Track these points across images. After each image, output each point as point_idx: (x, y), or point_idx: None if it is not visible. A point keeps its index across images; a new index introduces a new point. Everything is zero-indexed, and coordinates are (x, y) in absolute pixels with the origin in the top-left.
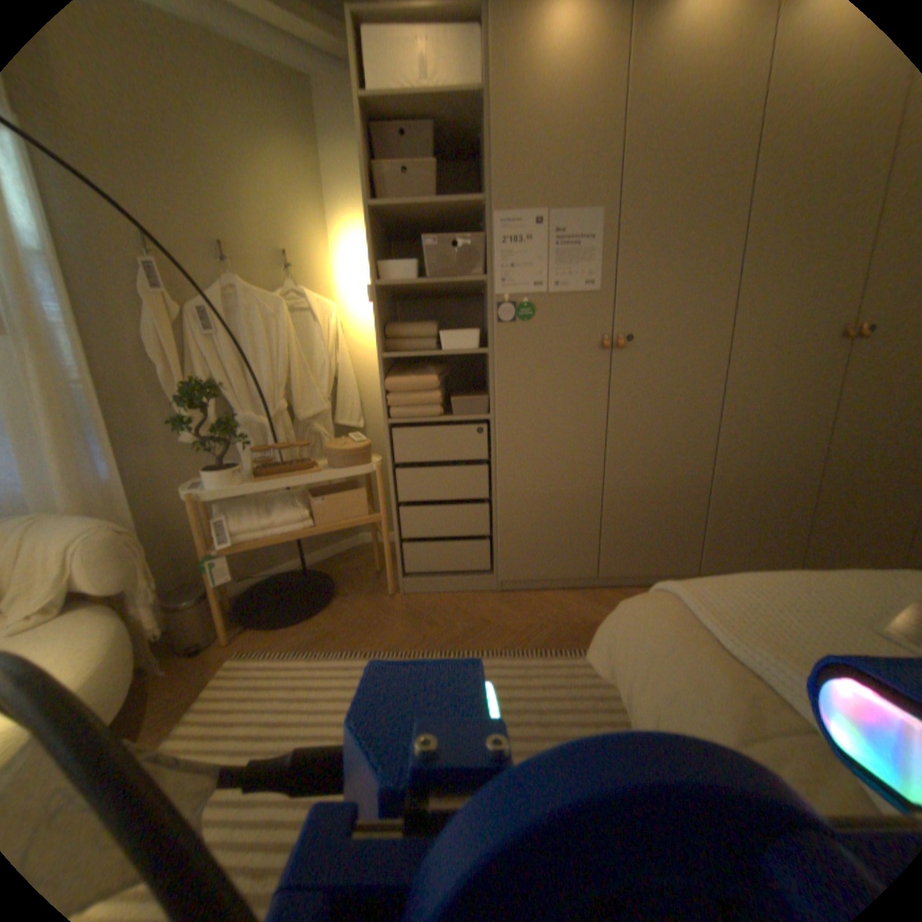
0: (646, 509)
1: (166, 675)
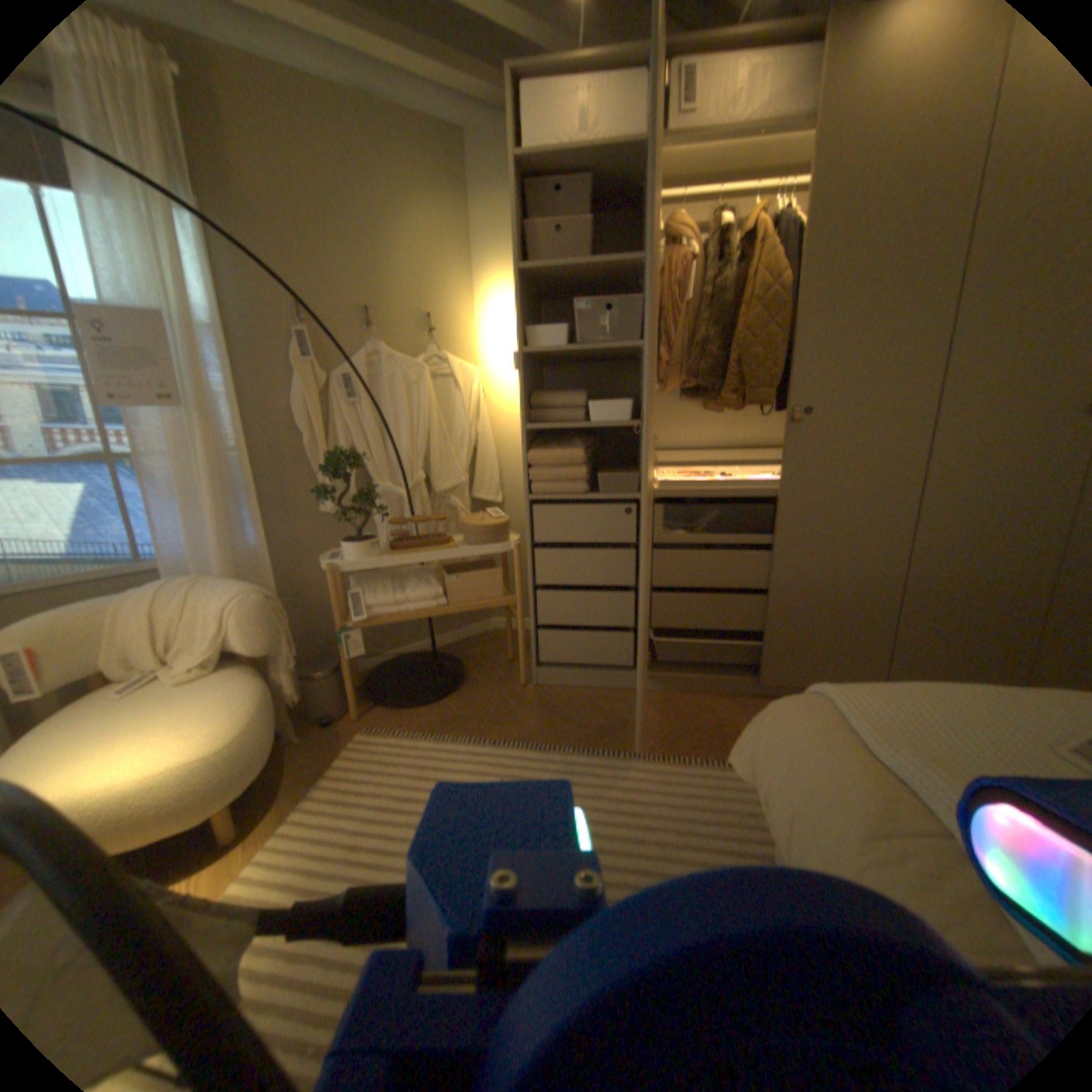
0: (821, 611)
1: (299, 742)
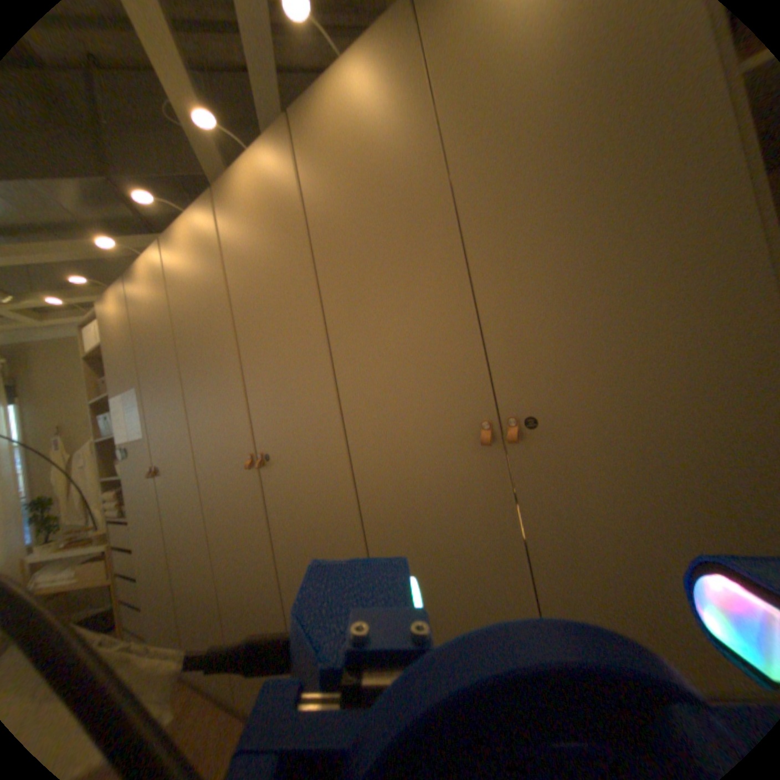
0: (192, 617)
1: None
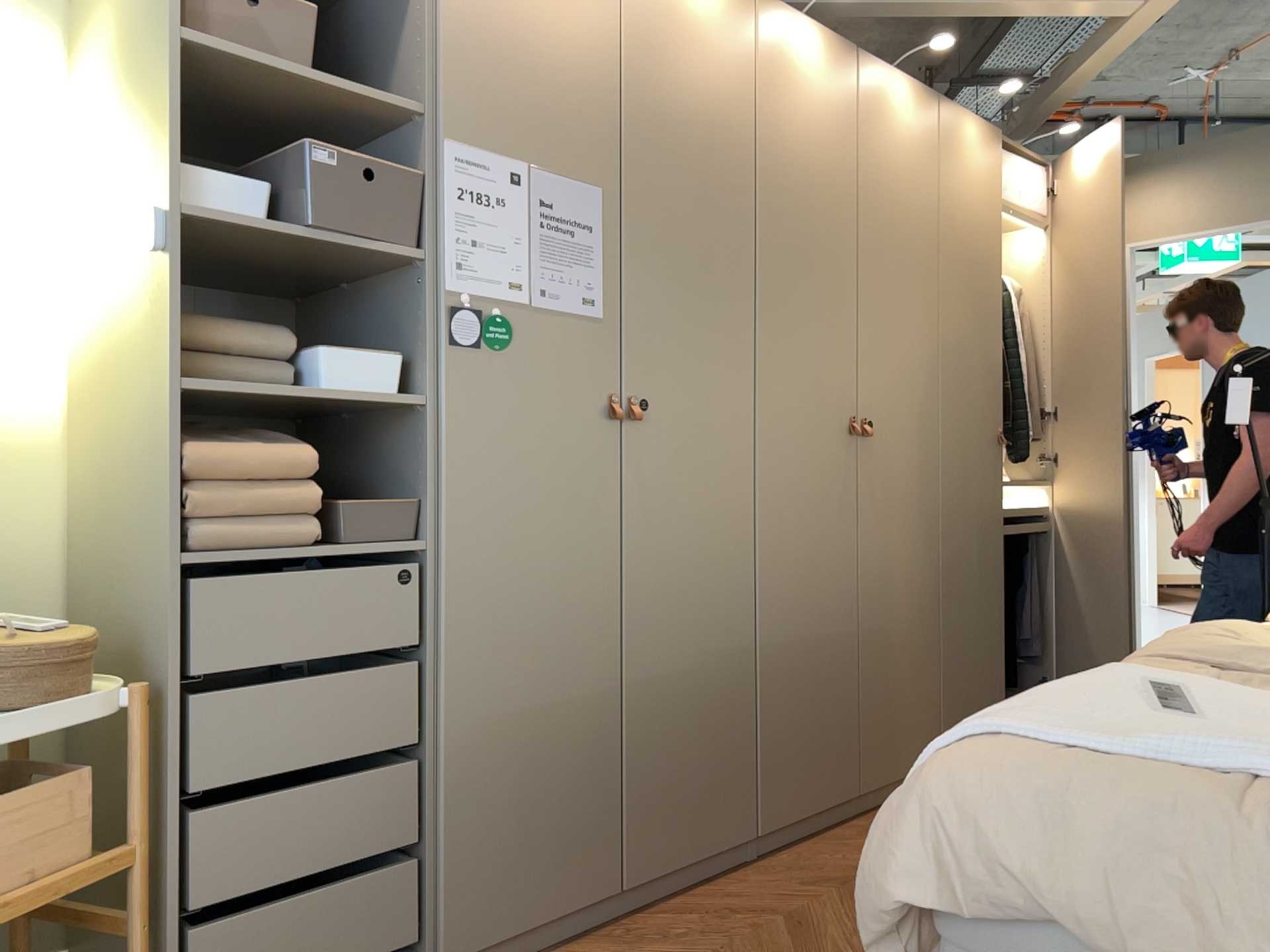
0: (687, 721)
1: None
